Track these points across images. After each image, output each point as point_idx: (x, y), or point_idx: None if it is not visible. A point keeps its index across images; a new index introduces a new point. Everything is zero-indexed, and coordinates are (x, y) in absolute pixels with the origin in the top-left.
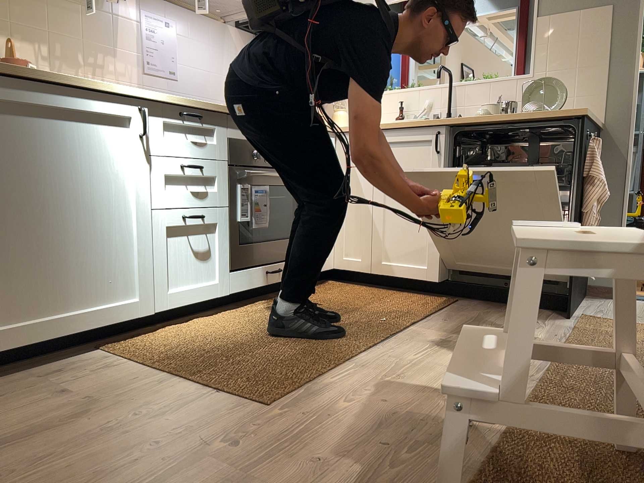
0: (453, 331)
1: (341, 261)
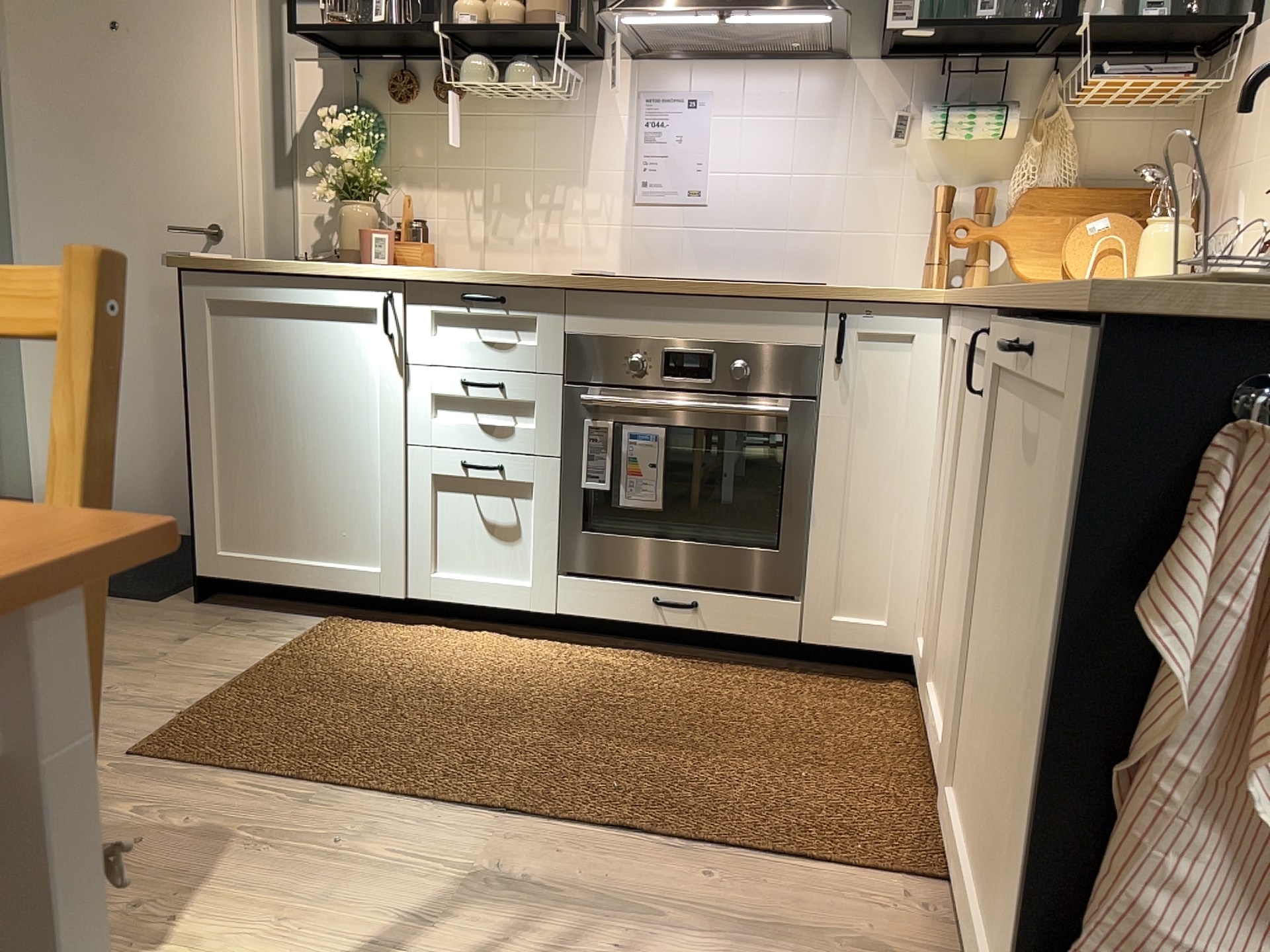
0: (611, 904)
1: (919, 646)
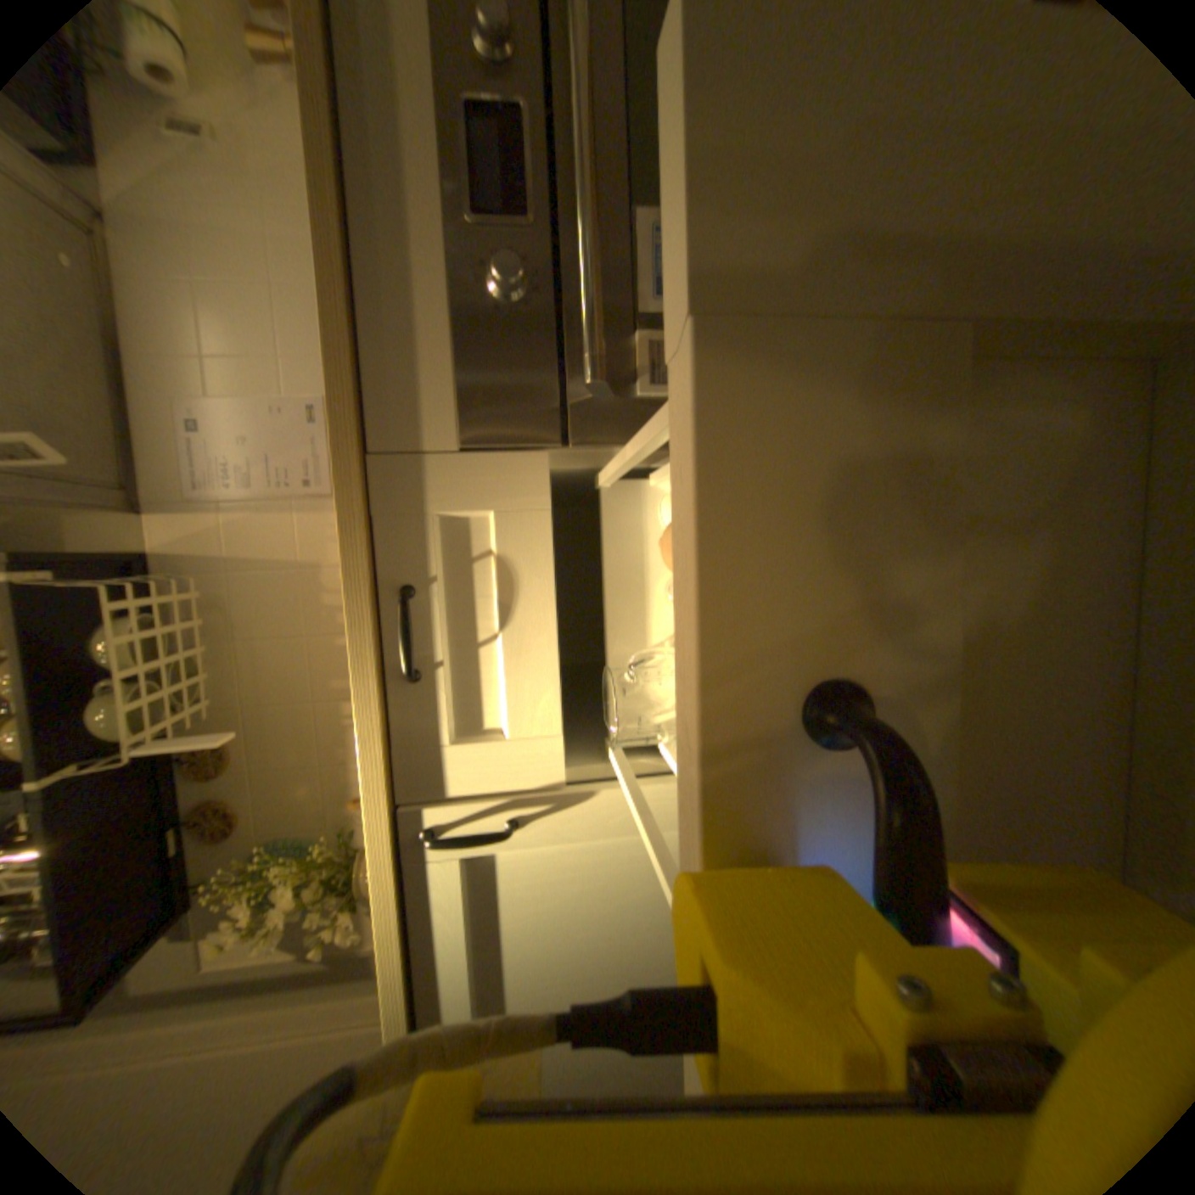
0: None
1: None
